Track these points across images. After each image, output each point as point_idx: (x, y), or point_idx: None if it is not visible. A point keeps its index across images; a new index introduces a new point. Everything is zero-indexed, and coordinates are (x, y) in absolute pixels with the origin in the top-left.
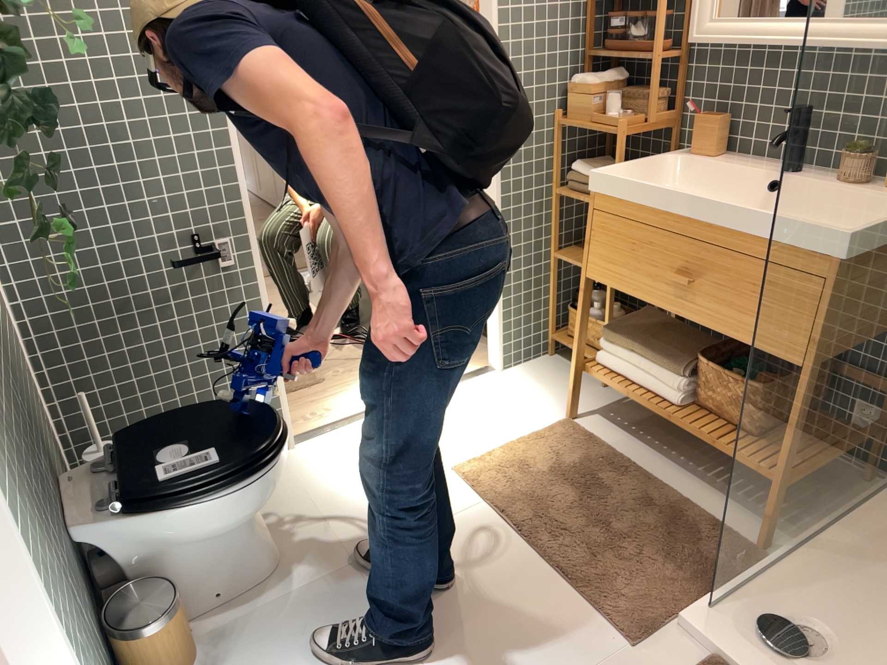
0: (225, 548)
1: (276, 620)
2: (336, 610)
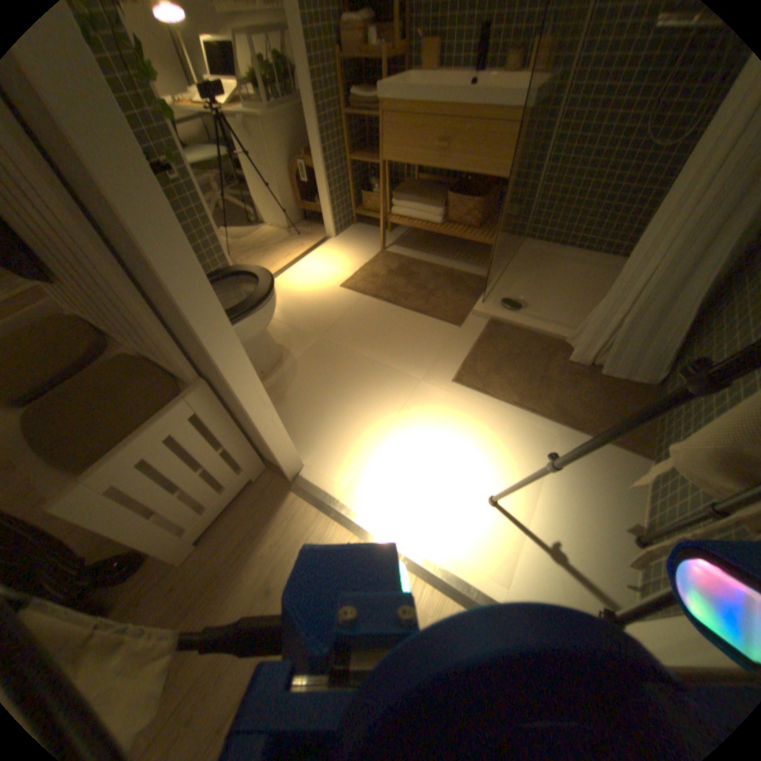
0: (252, 345)
1: (293, 371)
2: (320, 357)
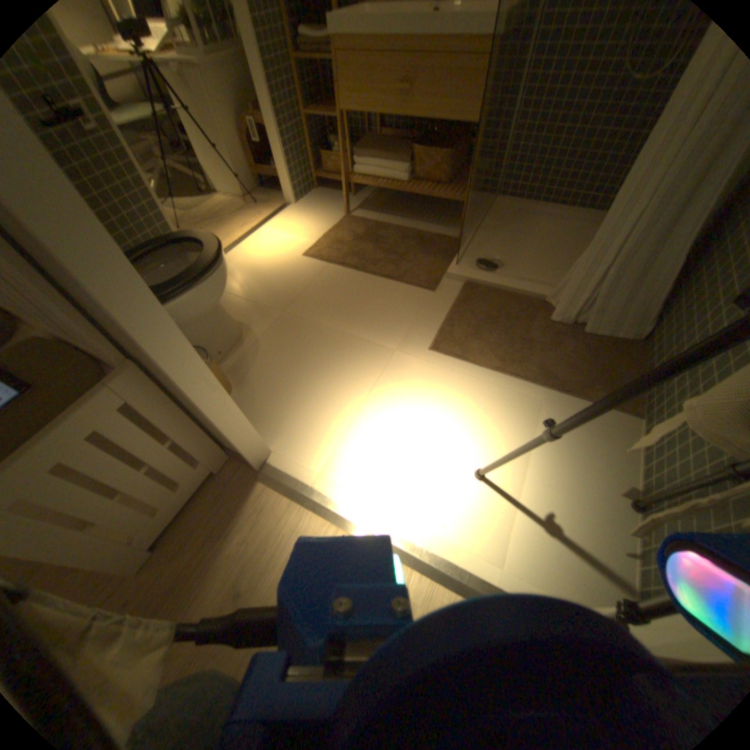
0: (206, 322)
1: (255, 348)
2: (285, 332)
